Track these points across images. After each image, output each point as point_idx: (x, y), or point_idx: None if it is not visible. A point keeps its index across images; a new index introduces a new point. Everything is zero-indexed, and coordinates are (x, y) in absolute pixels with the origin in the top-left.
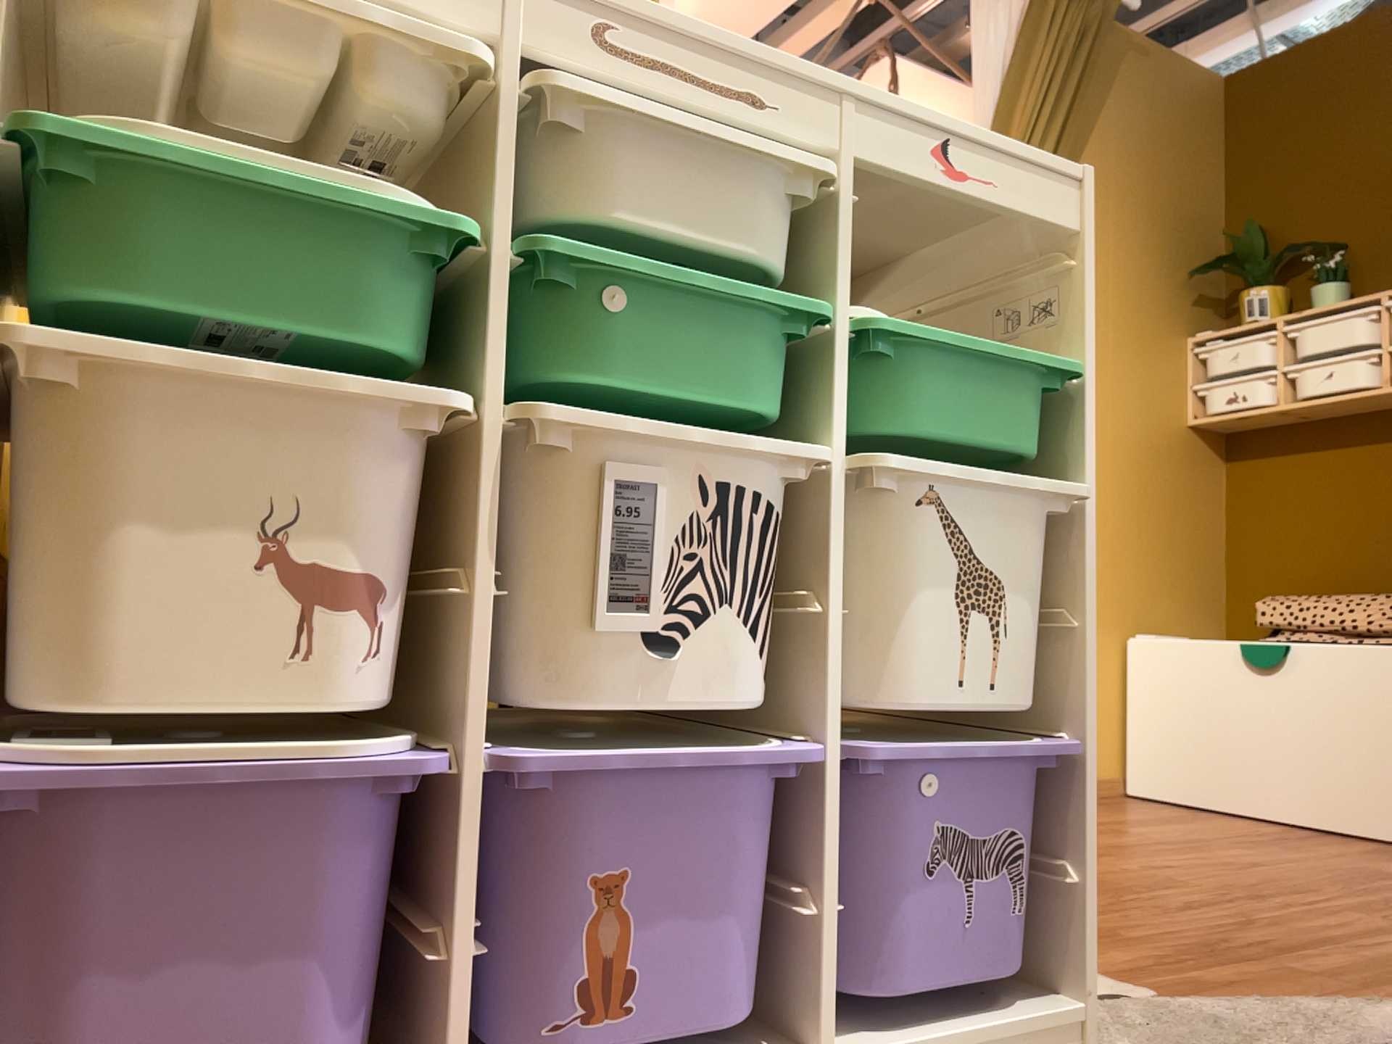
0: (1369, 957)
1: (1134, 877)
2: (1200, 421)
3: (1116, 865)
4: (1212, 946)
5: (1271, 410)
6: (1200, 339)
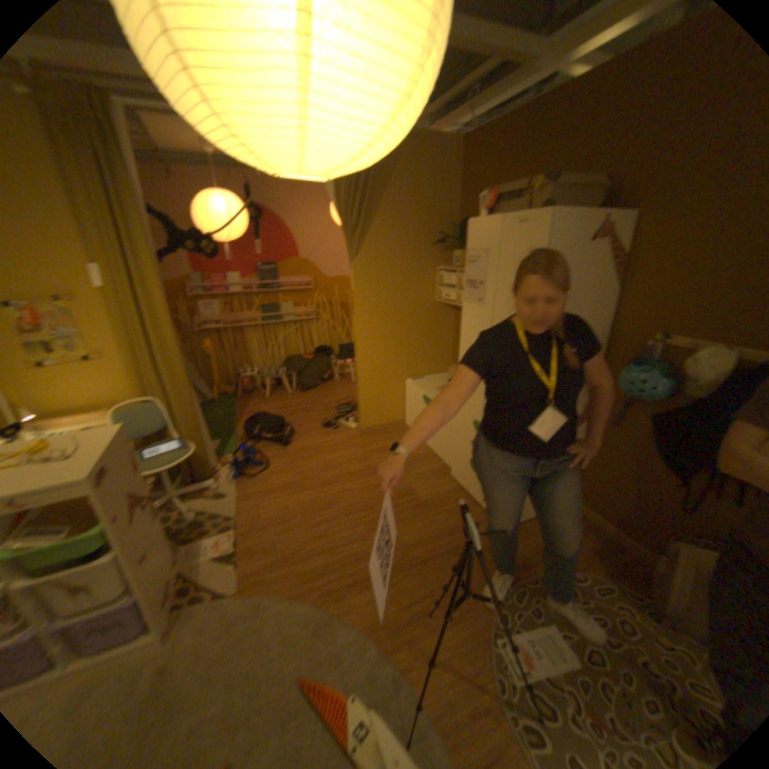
0: (322, 569)
1: (324, 507)
2: (440, 302)
3: (329, 496)
4: (286, 563)
5: (456, 305)
6: (442, 269)
